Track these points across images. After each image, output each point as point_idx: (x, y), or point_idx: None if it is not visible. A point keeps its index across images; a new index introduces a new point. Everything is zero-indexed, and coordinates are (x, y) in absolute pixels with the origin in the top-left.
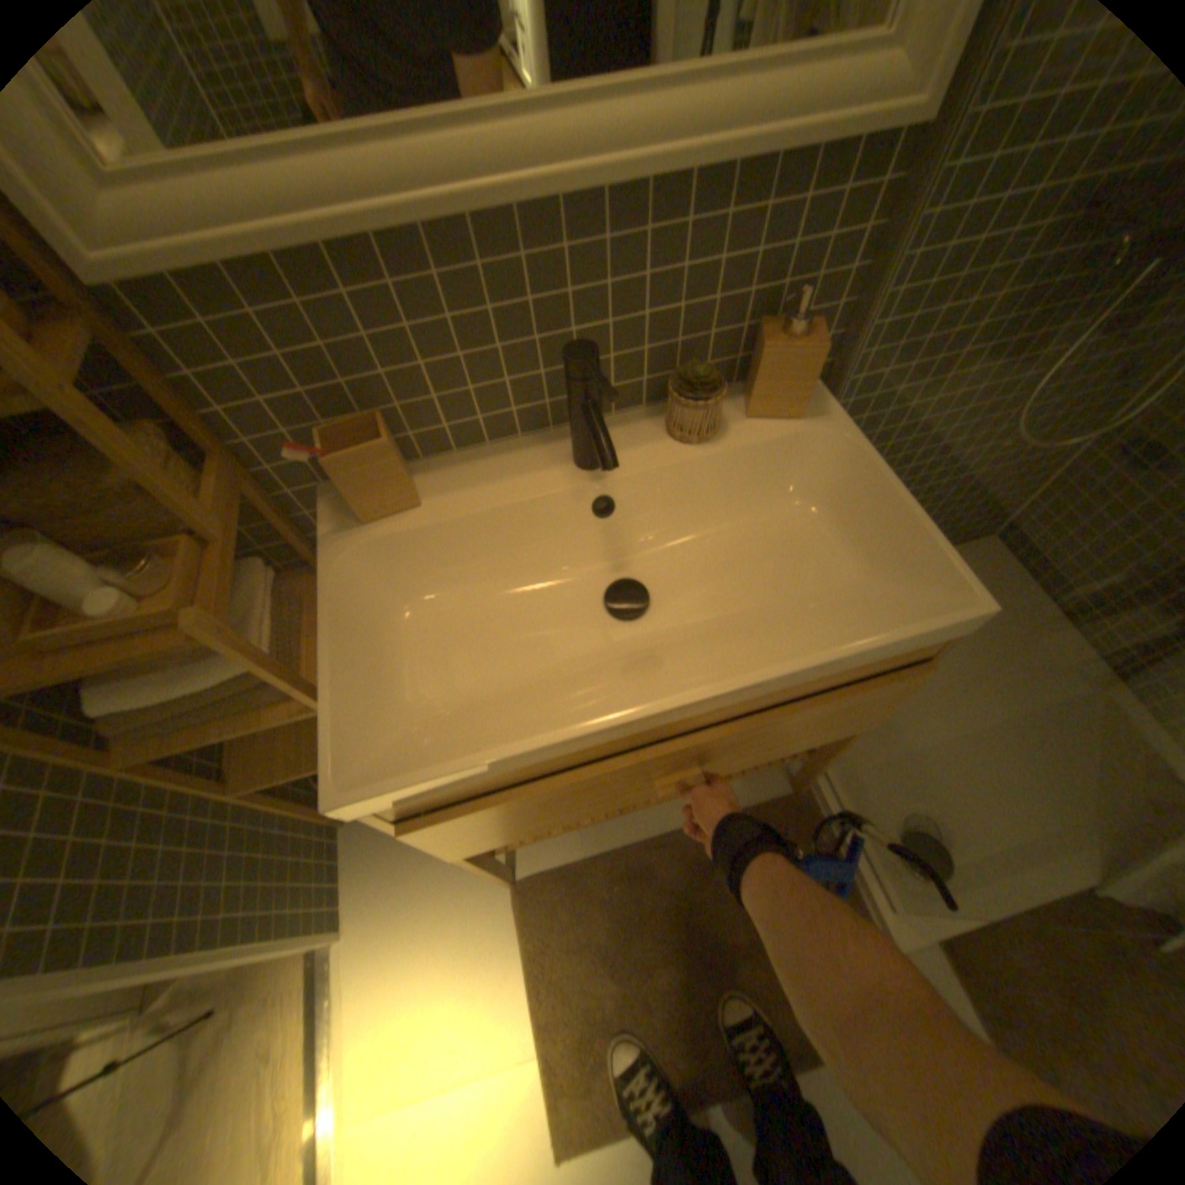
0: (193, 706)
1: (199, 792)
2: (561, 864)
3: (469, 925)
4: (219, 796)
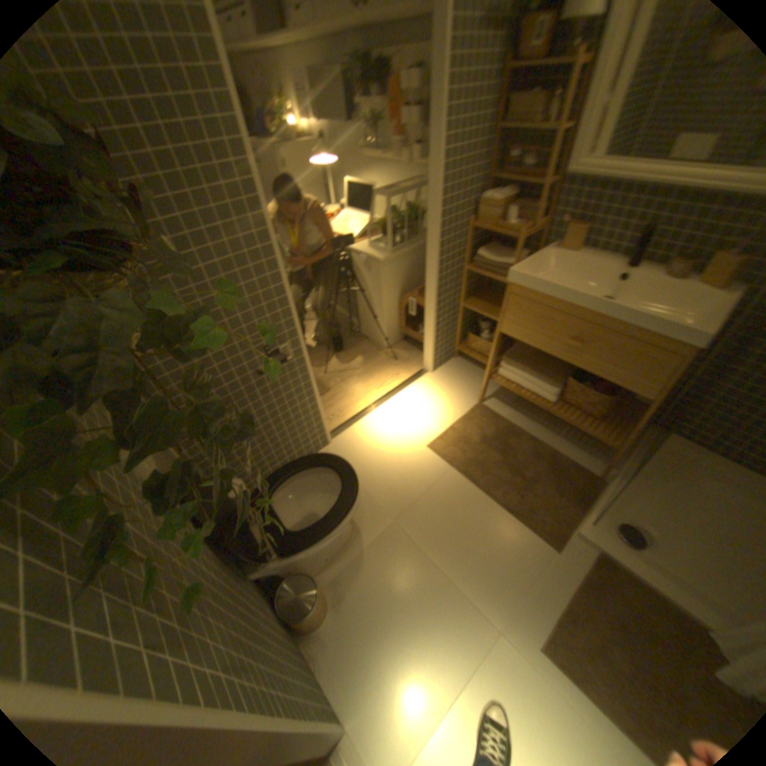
0: (492, 262)
1: (464, 293)
2: (497, 412)
3: (459, 399)
4: (463, 300)
